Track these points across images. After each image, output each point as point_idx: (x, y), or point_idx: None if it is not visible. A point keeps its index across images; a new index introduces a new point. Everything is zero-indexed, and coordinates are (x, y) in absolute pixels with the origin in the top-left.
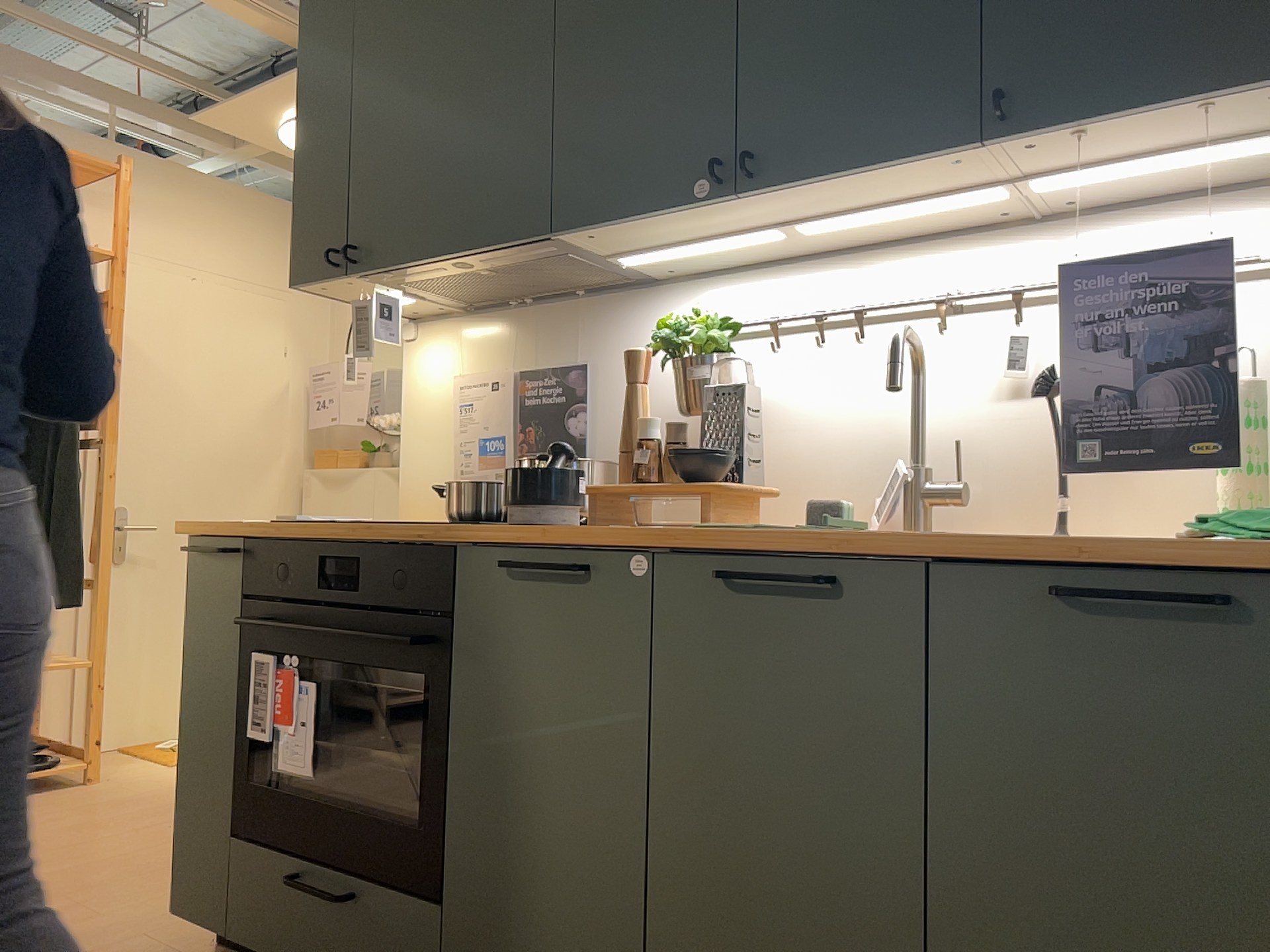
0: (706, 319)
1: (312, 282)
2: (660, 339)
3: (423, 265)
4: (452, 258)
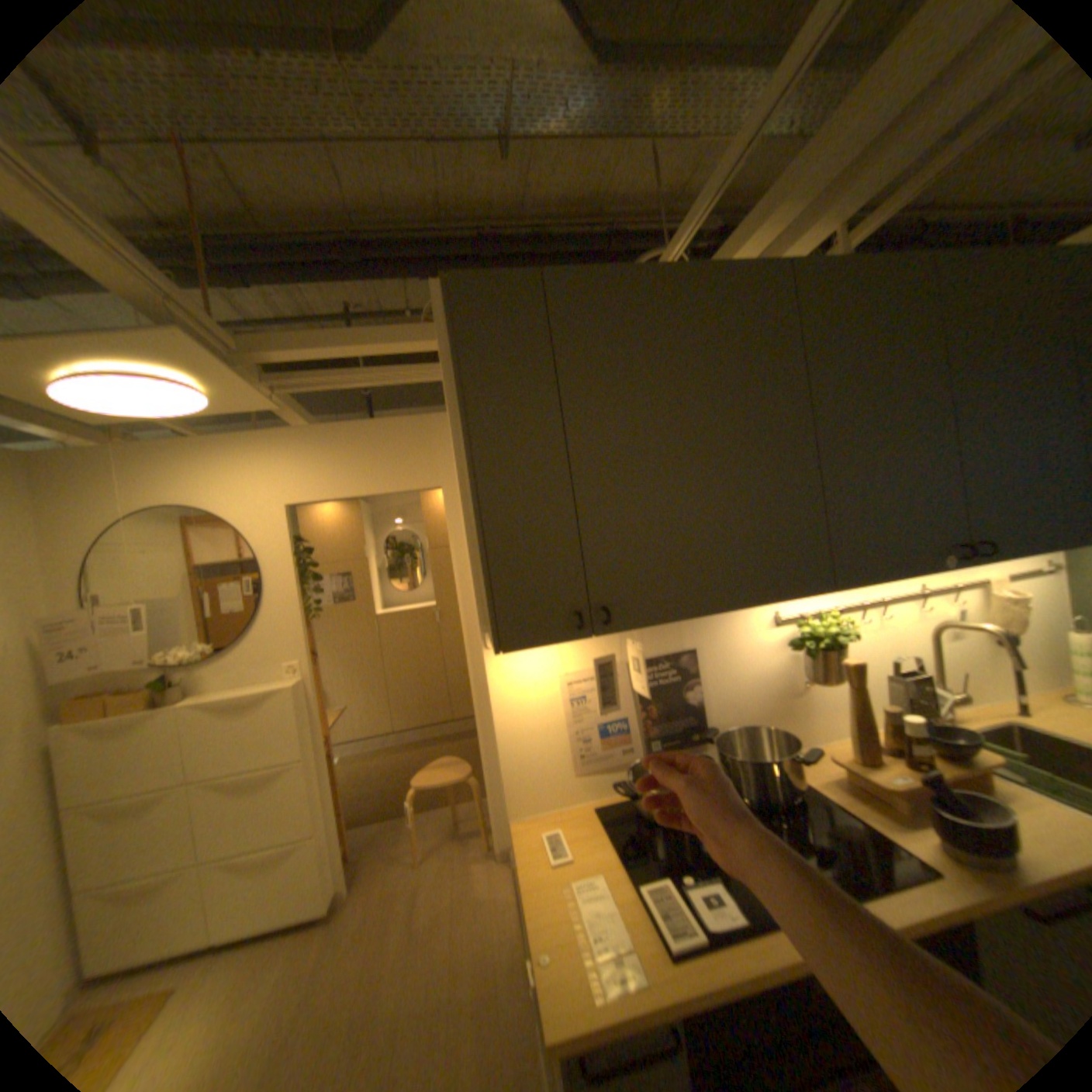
0: (845, 623)
1: (526, 643)
2: (823, 642)
3: (681, 618)
4: (720, 611)
